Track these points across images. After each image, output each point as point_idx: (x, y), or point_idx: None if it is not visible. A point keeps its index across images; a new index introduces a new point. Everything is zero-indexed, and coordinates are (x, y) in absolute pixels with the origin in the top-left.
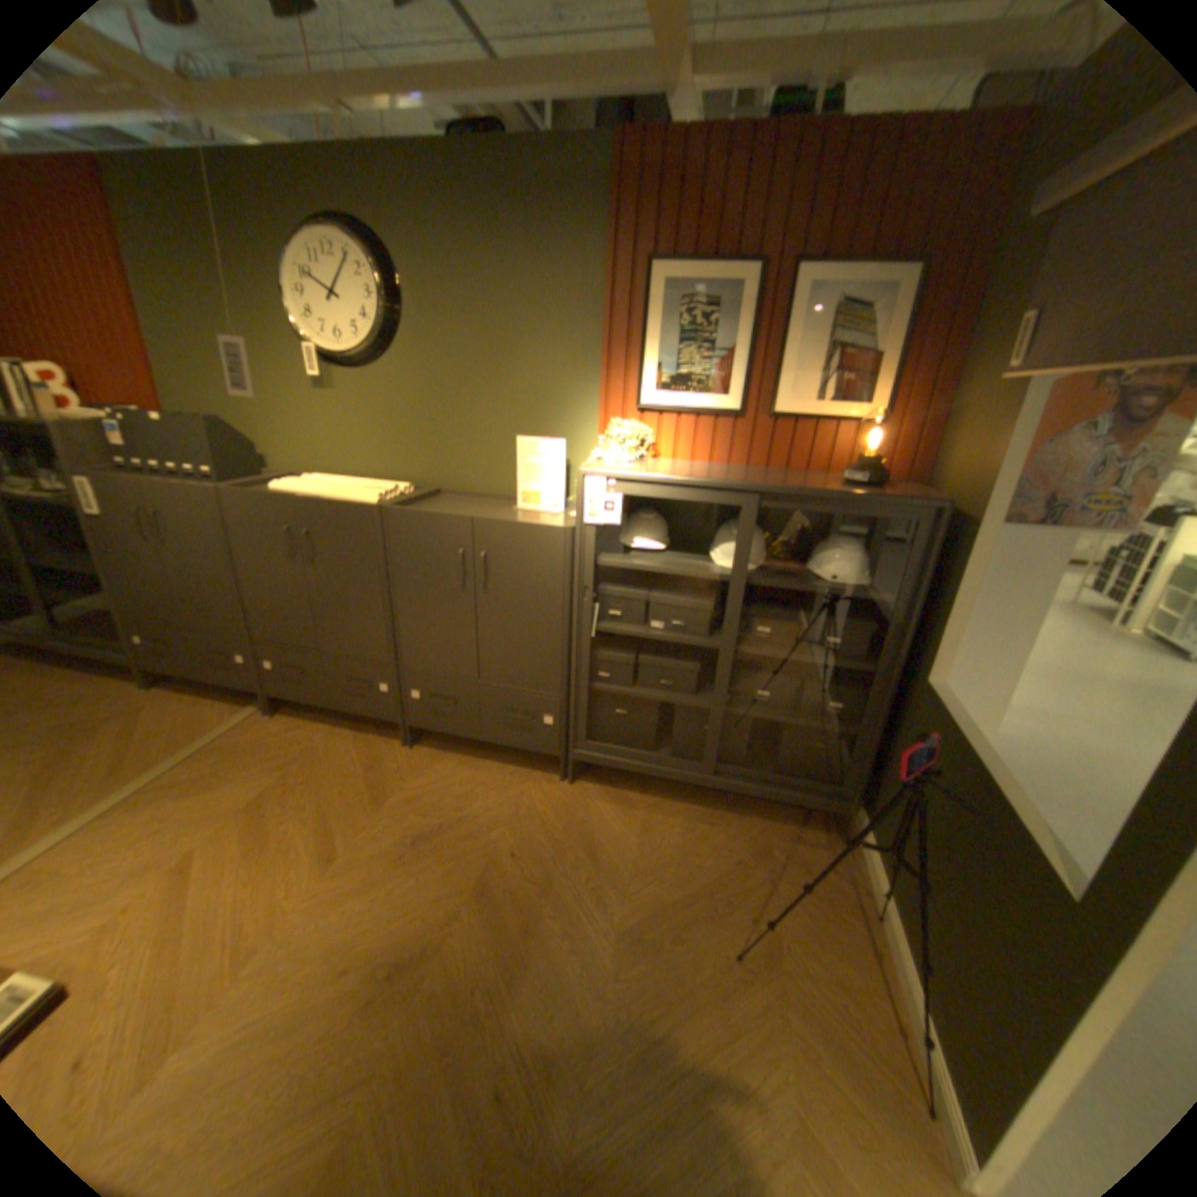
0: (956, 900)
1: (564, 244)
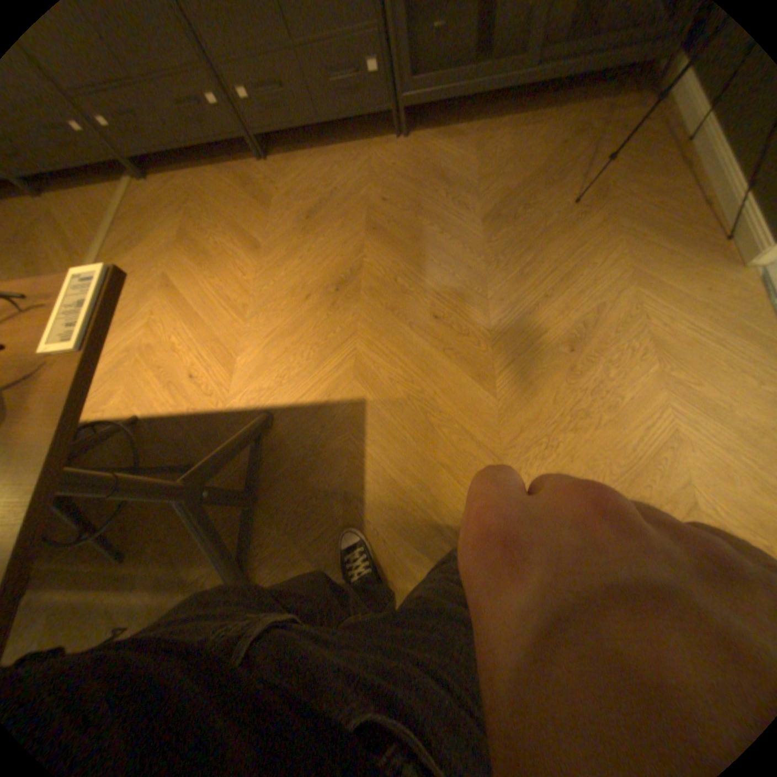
0: None
1: None
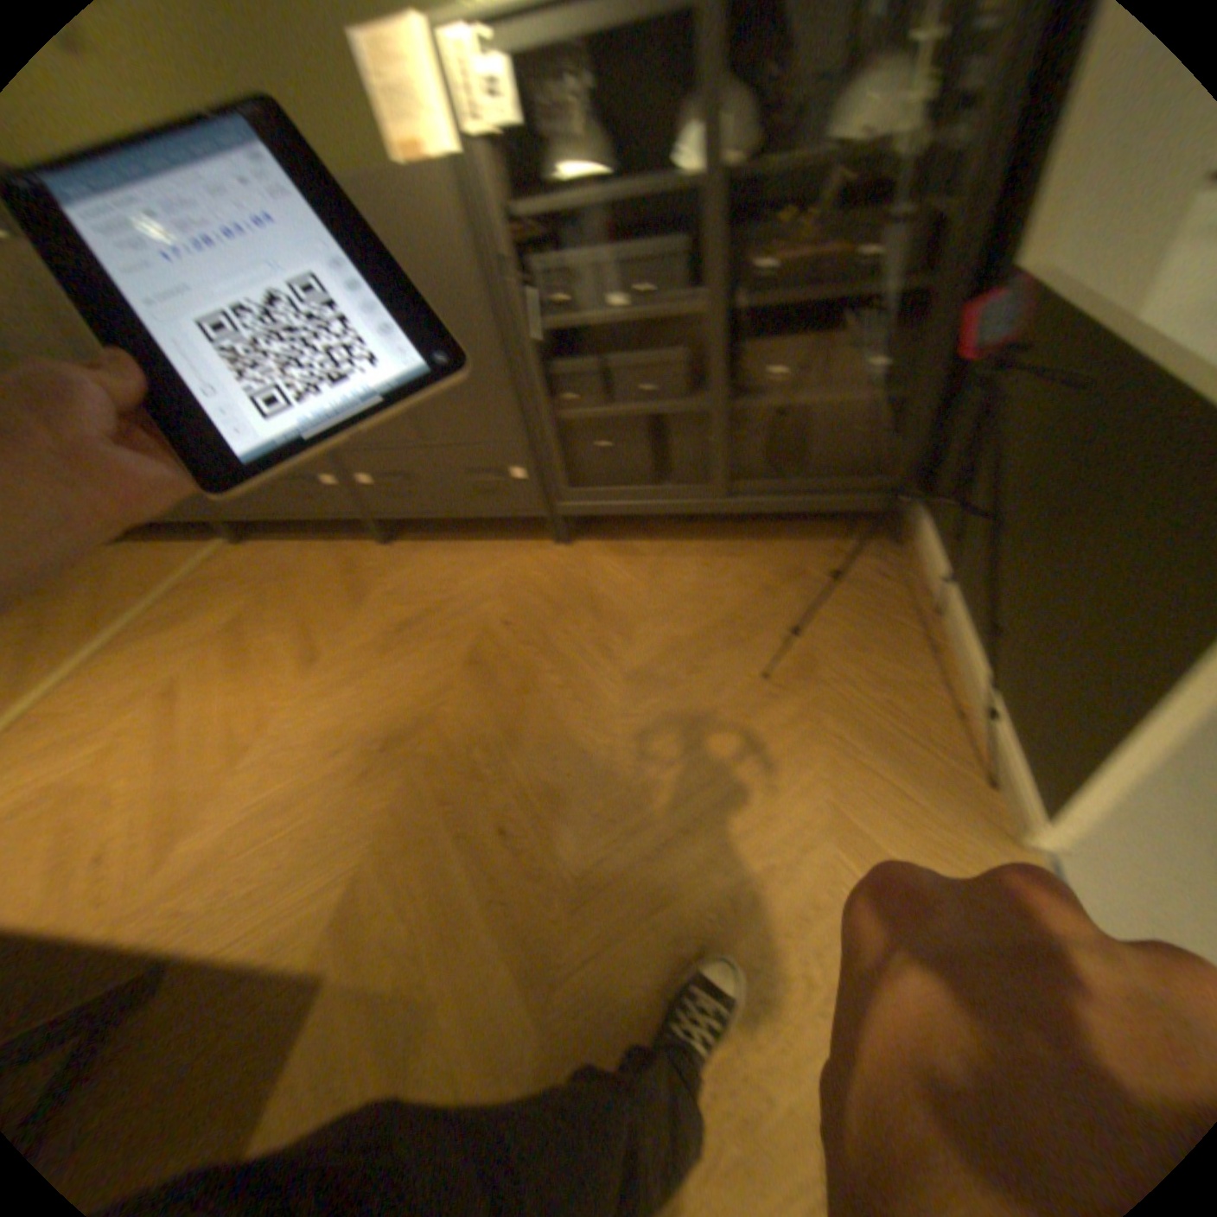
0: (1050, 542)
1: None
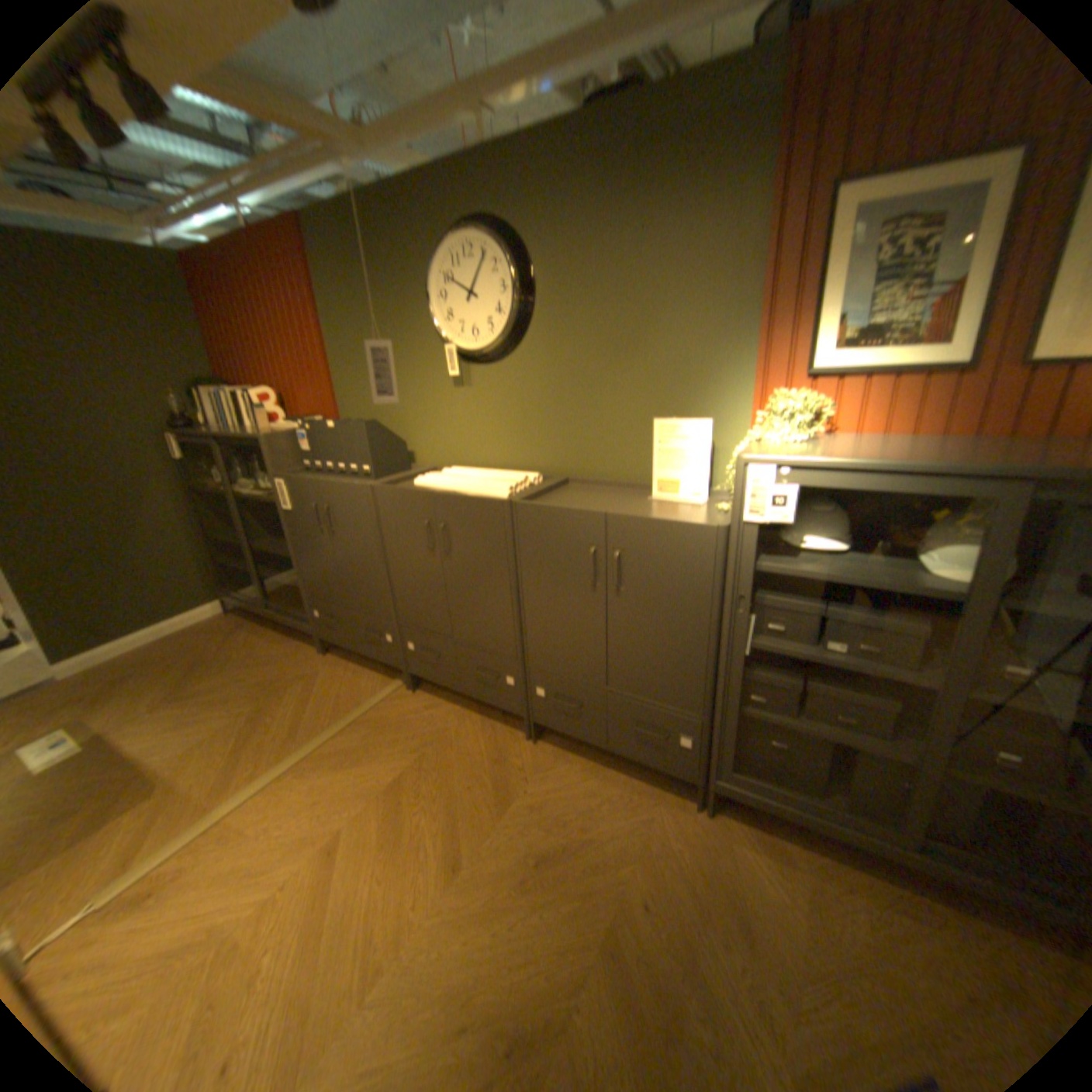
0: None
1: (717, 192)
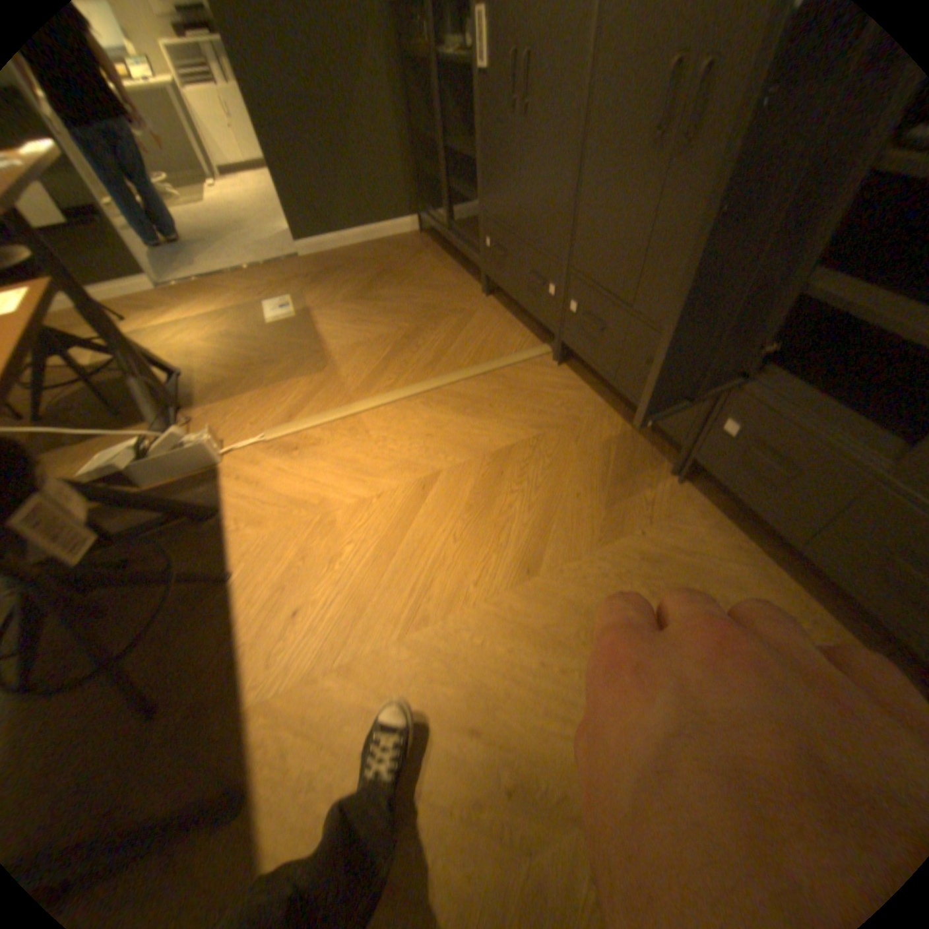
0: None
1: None
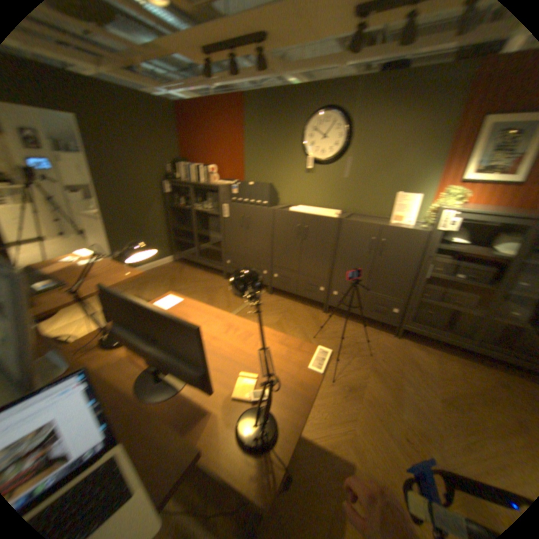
0: None
1: (439, 110)
